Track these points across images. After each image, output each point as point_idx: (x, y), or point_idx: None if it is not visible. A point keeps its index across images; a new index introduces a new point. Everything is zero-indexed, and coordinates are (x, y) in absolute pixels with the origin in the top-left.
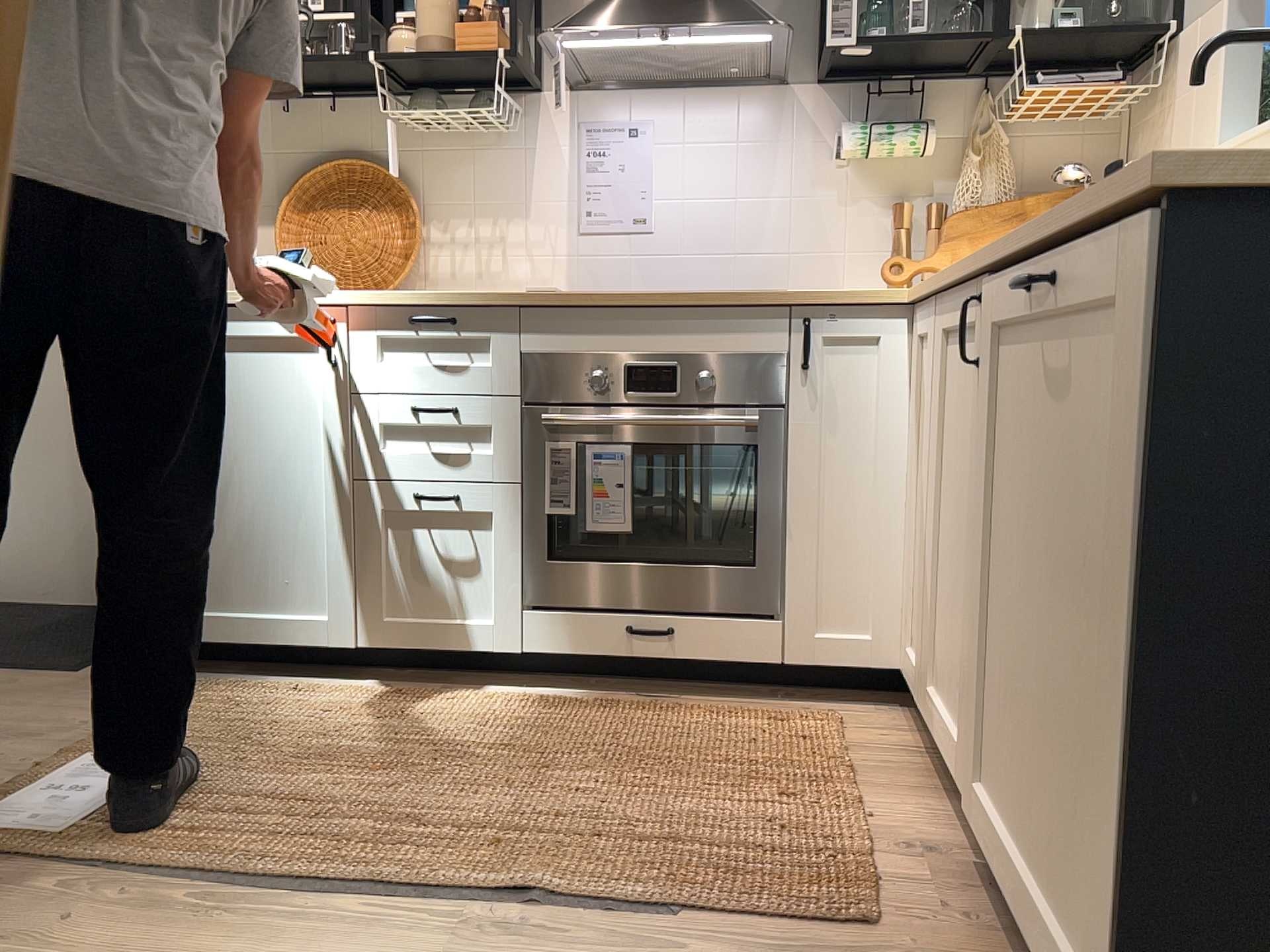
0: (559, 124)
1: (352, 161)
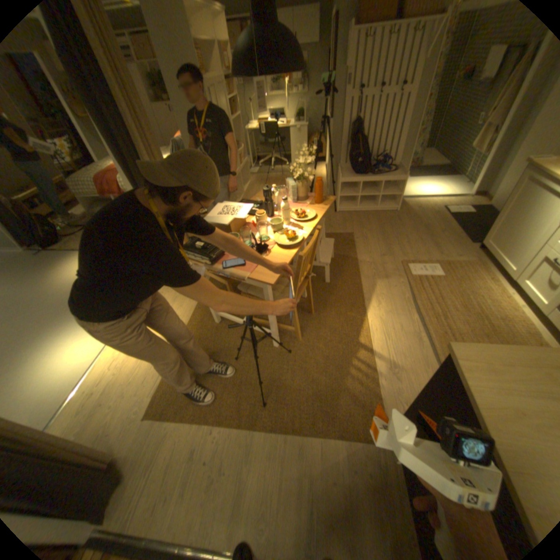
0: None
1: None
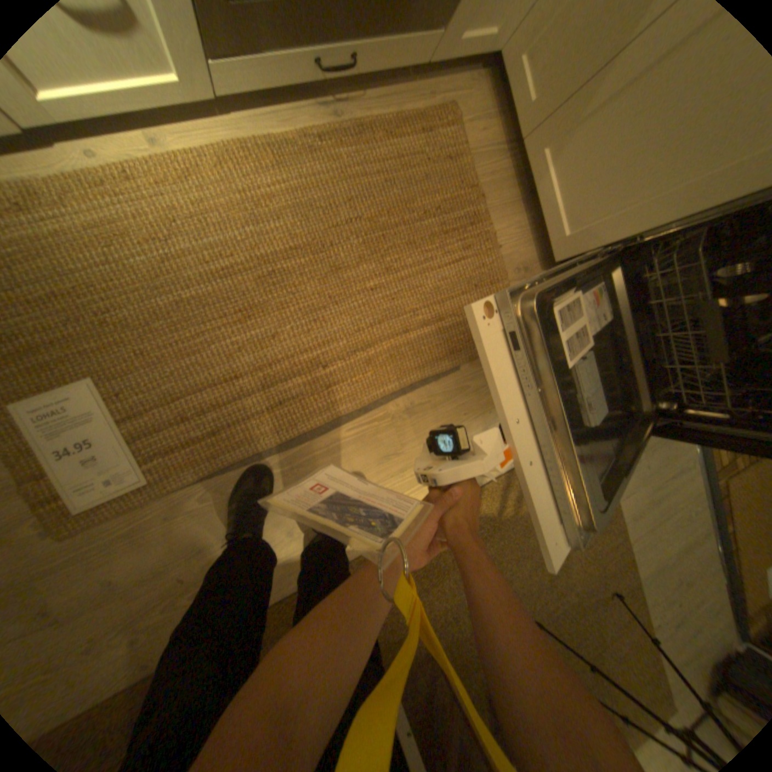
0: None
1: None
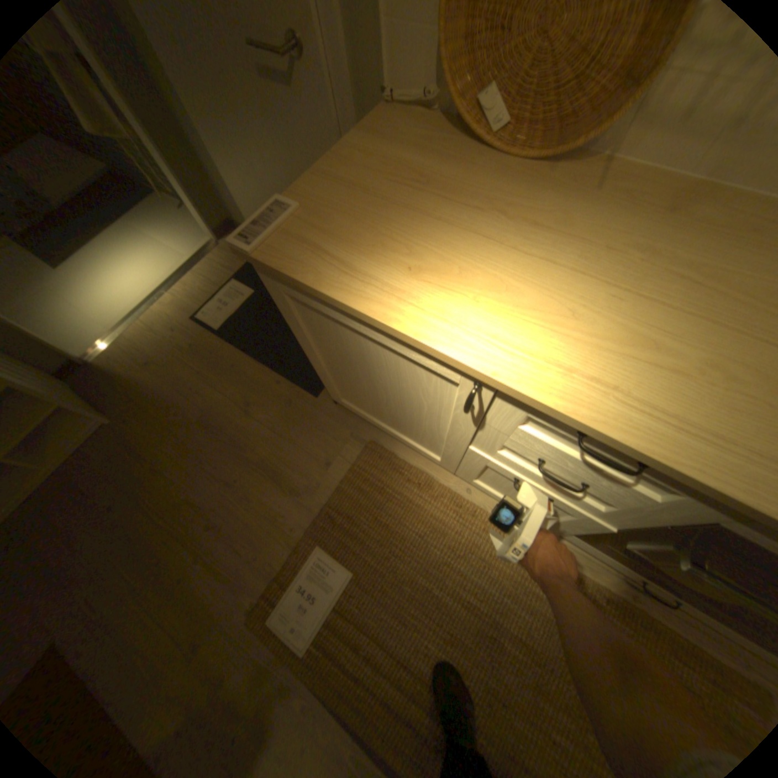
0: None
1: None
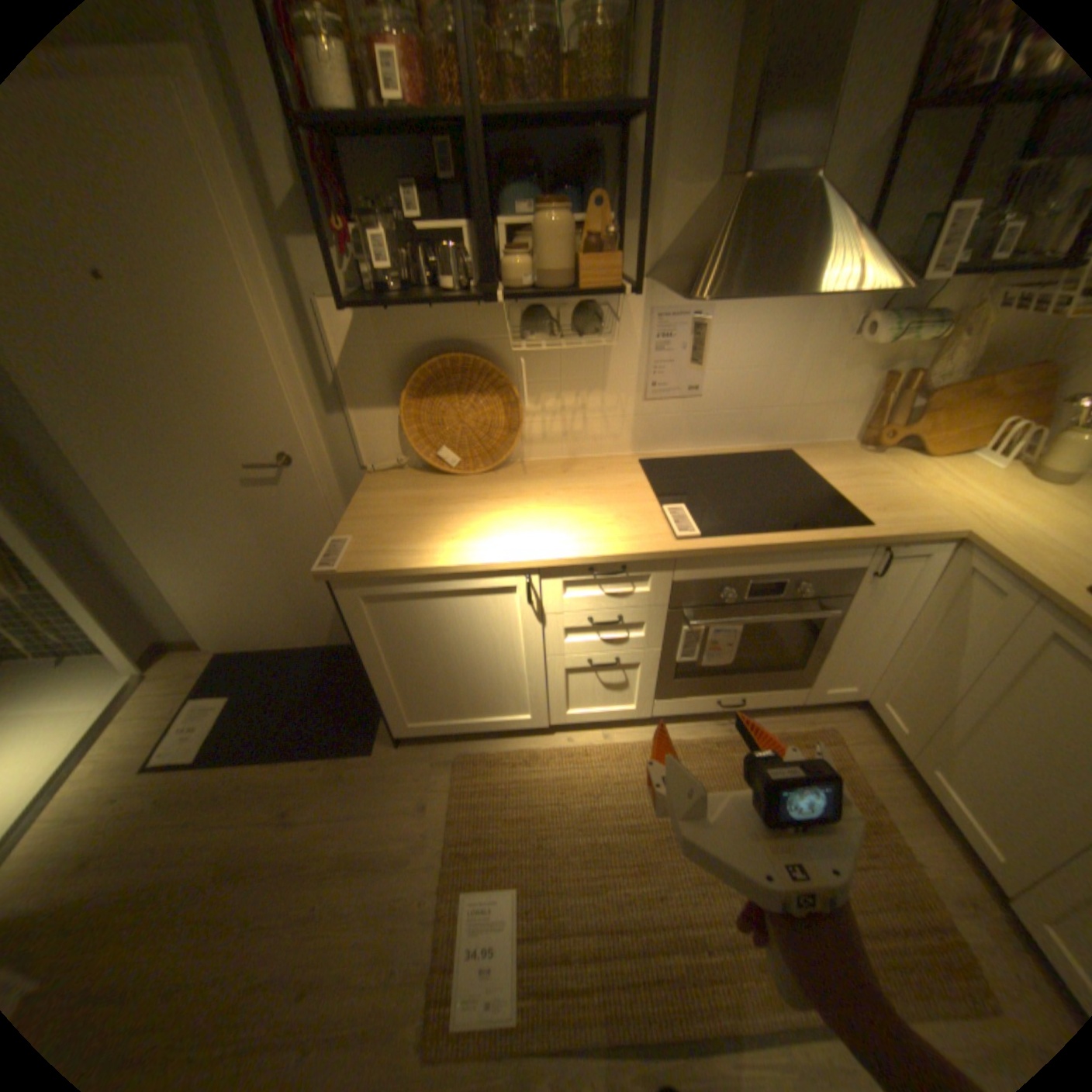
0: (636, 308)
1: (458, 353)
